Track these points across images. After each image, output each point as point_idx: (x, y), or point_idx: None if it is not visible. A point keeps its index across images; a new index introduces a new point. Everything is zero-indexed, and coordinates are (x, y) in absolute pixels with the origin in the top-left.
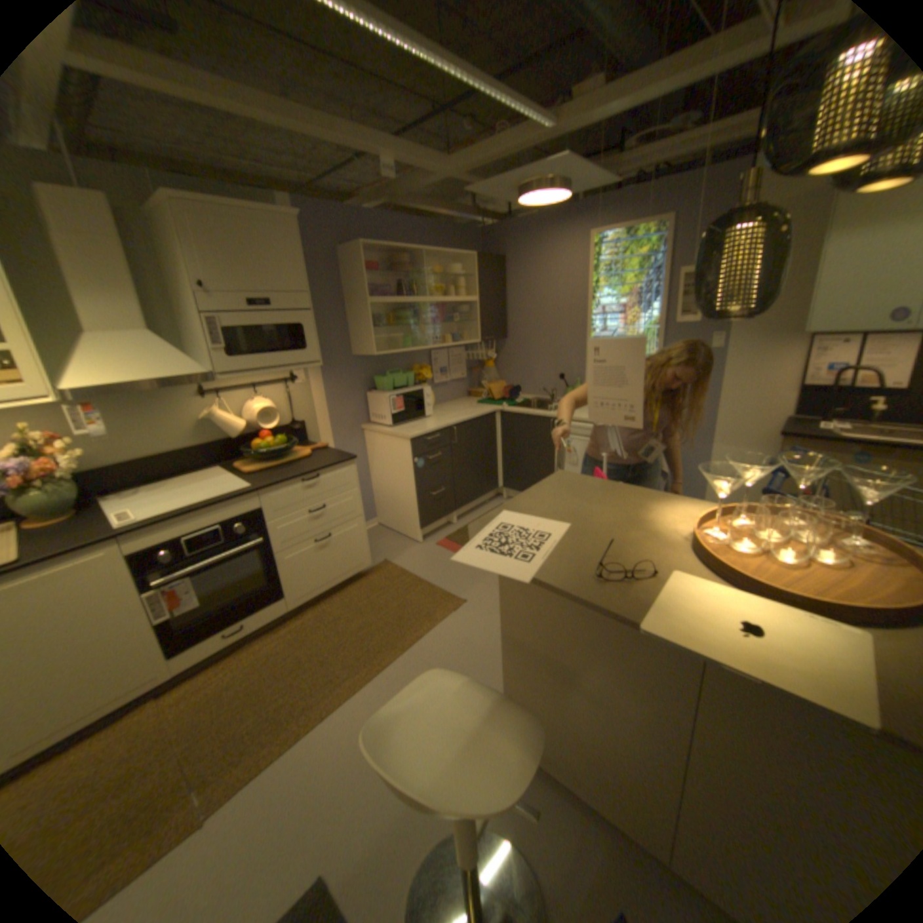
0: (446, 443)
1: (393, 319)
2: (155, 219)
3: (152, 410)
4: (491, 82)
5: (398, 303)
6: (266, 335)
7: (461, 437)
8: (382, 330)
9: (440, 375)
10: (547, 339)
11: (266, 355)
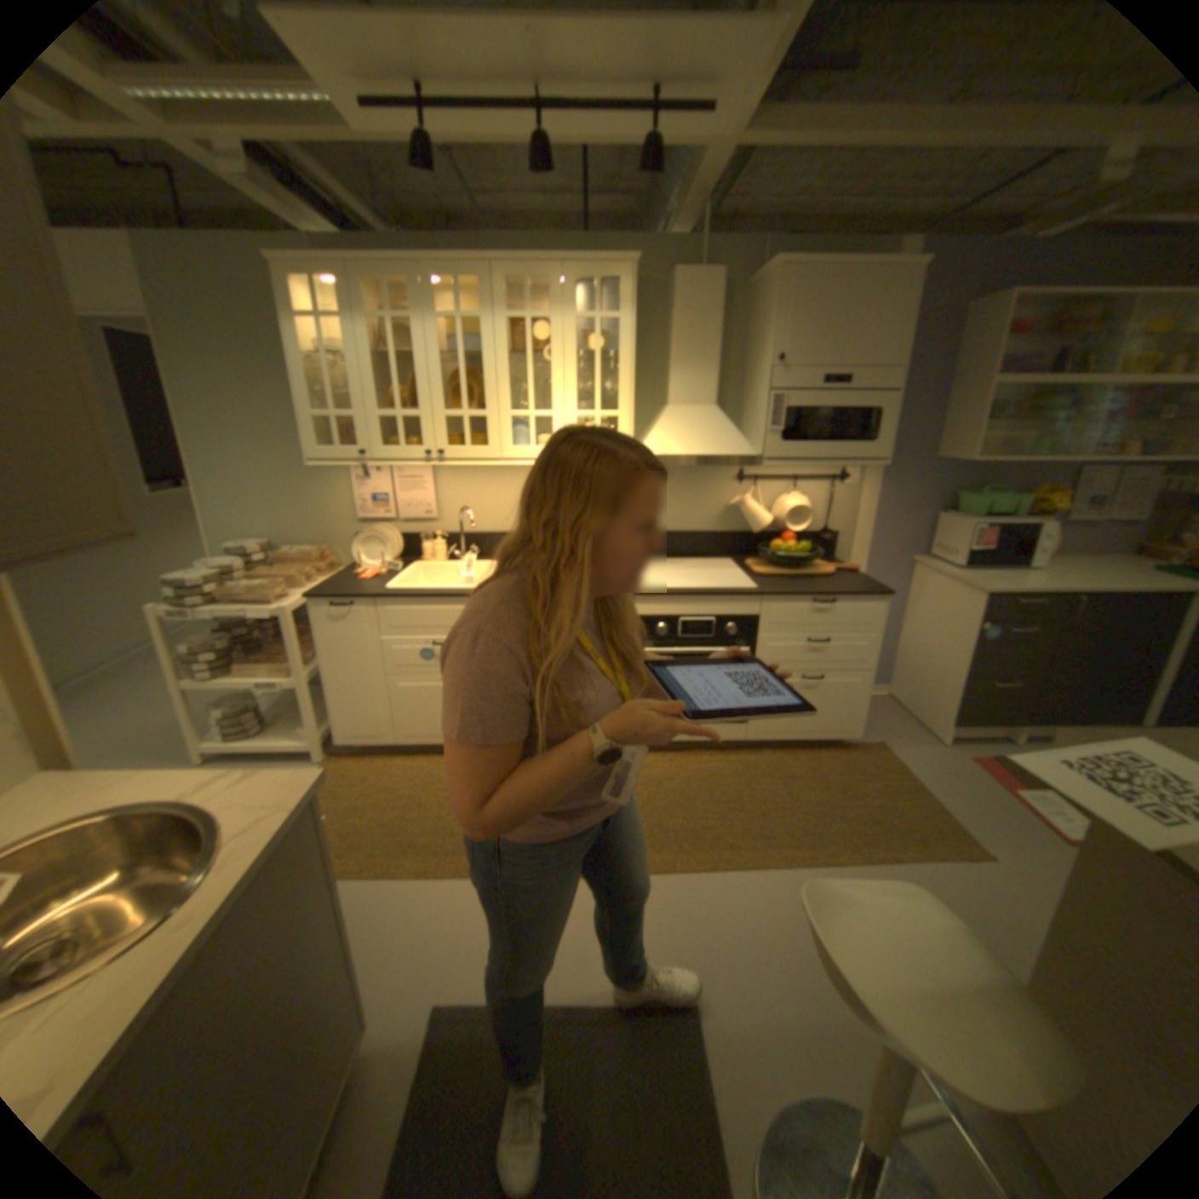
0: (1057, 616)
1: (1028, 409)
2: (760, 287)
3: (692, 487)
4: None
5: (1048, 384)
6: (832, 419)
7: (1093, 616)
8: (1001, 423)
9: (1088, 506)
10: None
11: (824, 443)
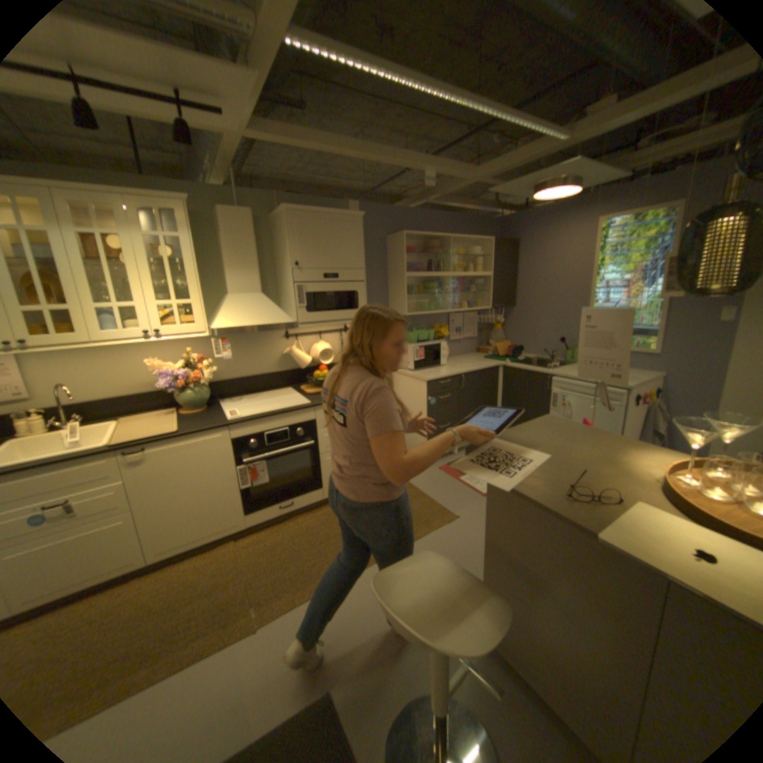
0: (455, 387)
1: (422, 289)
2: (275, 222)
3: (256, 345)
4: (515, 113)
5: (427, 277)
6: (332, 298)
7: (468, 384)
8: (413, 296)
9: (455, 333)
10: (551, 307)
11: (331, 312)
